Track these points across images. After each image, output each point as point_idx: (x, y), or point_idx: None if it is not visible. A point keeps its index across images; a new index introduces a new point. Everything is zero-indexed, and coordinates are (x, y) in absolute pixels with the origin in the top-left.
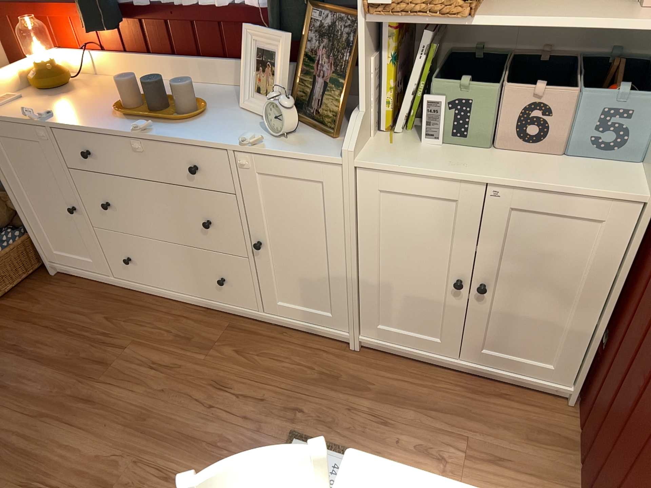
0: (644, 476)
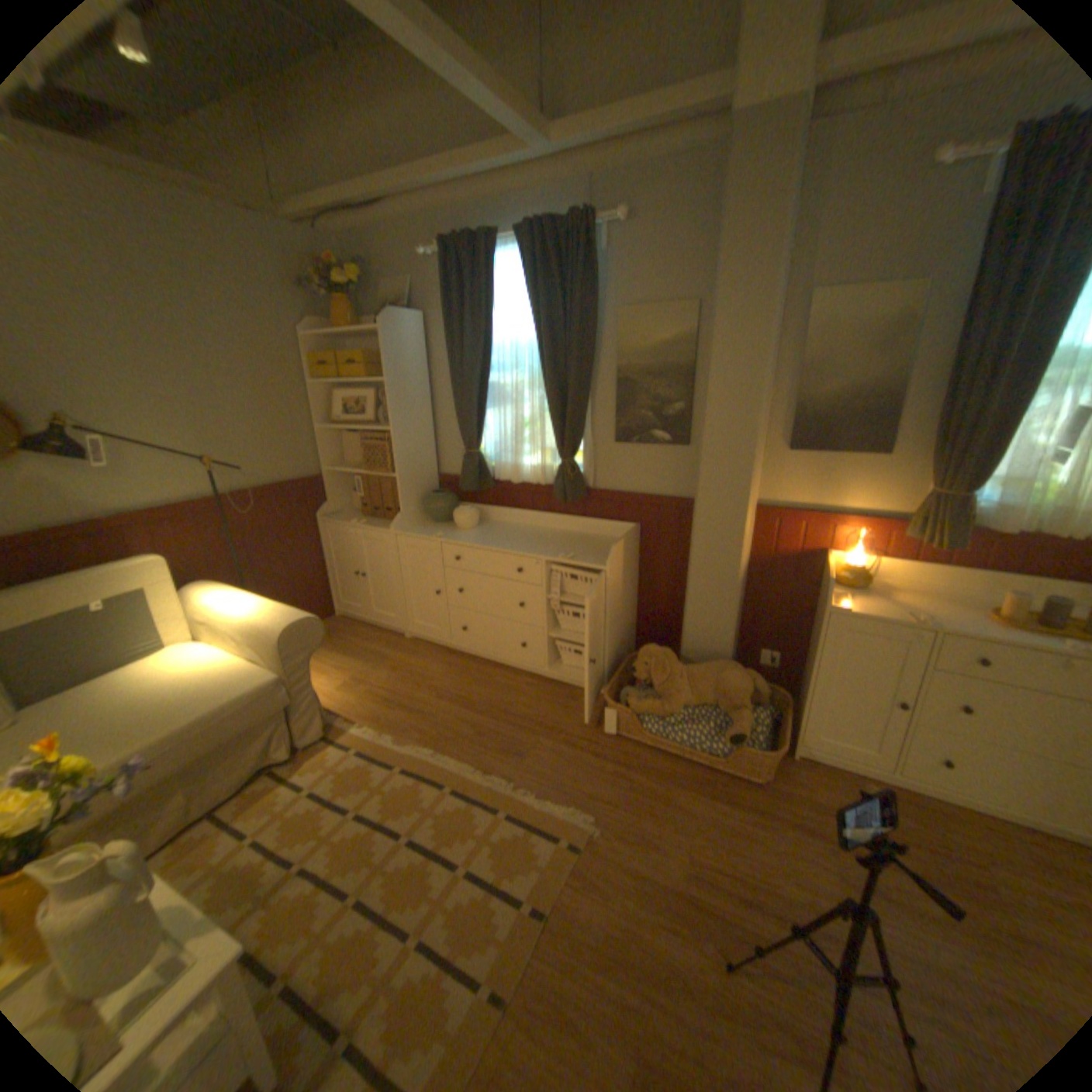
0: None
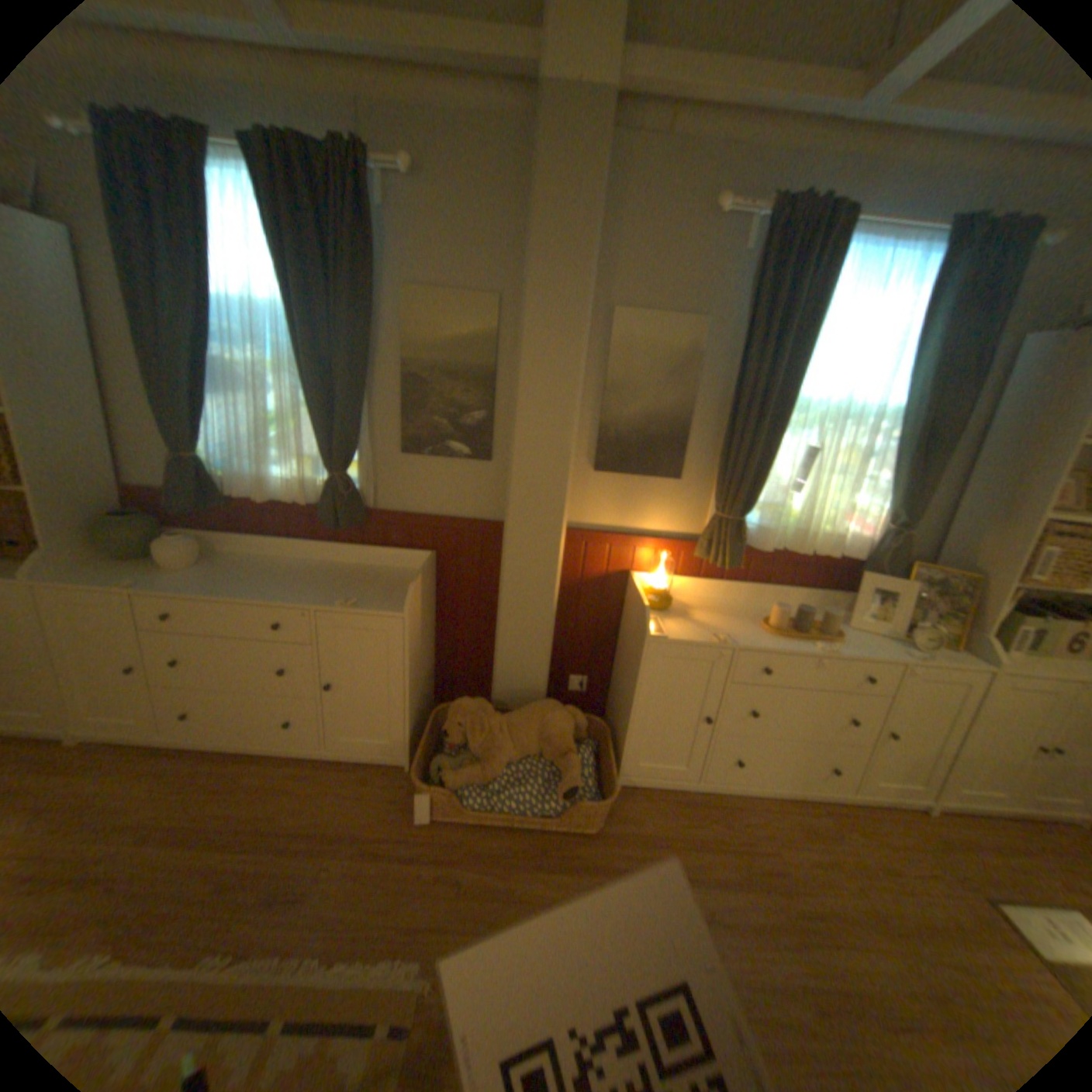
0: None
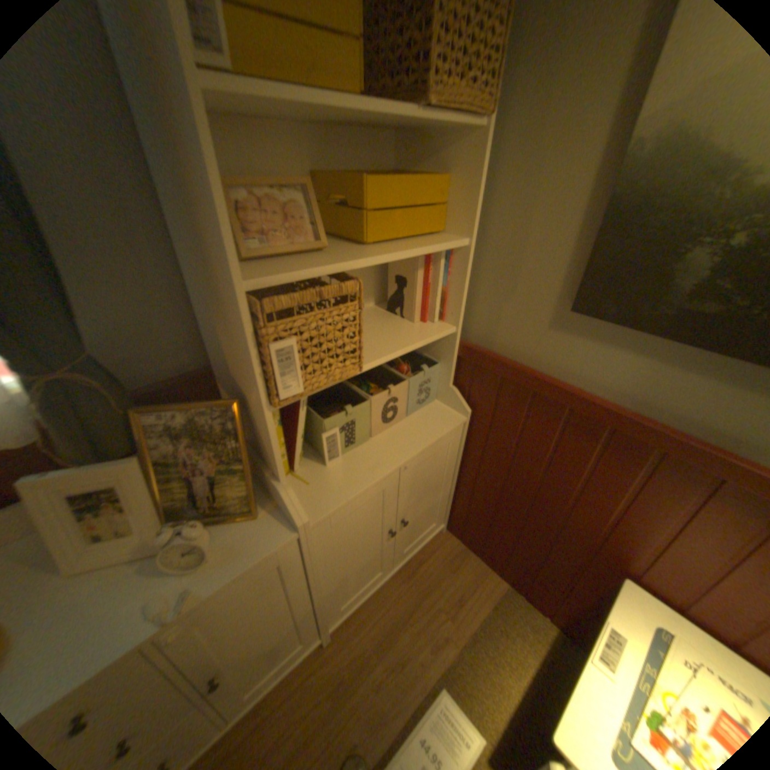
0: (560, 552)
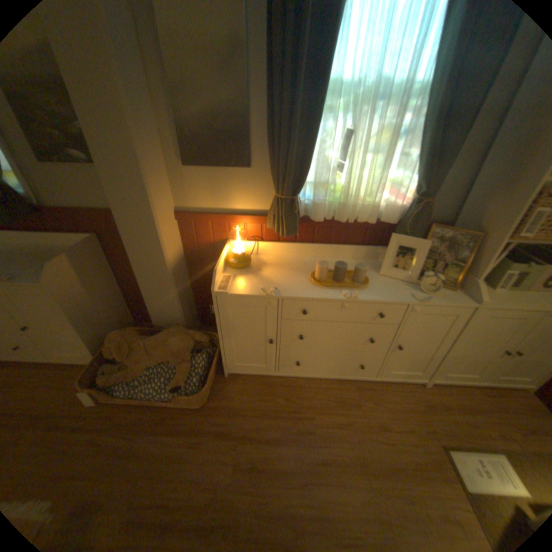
0: None
